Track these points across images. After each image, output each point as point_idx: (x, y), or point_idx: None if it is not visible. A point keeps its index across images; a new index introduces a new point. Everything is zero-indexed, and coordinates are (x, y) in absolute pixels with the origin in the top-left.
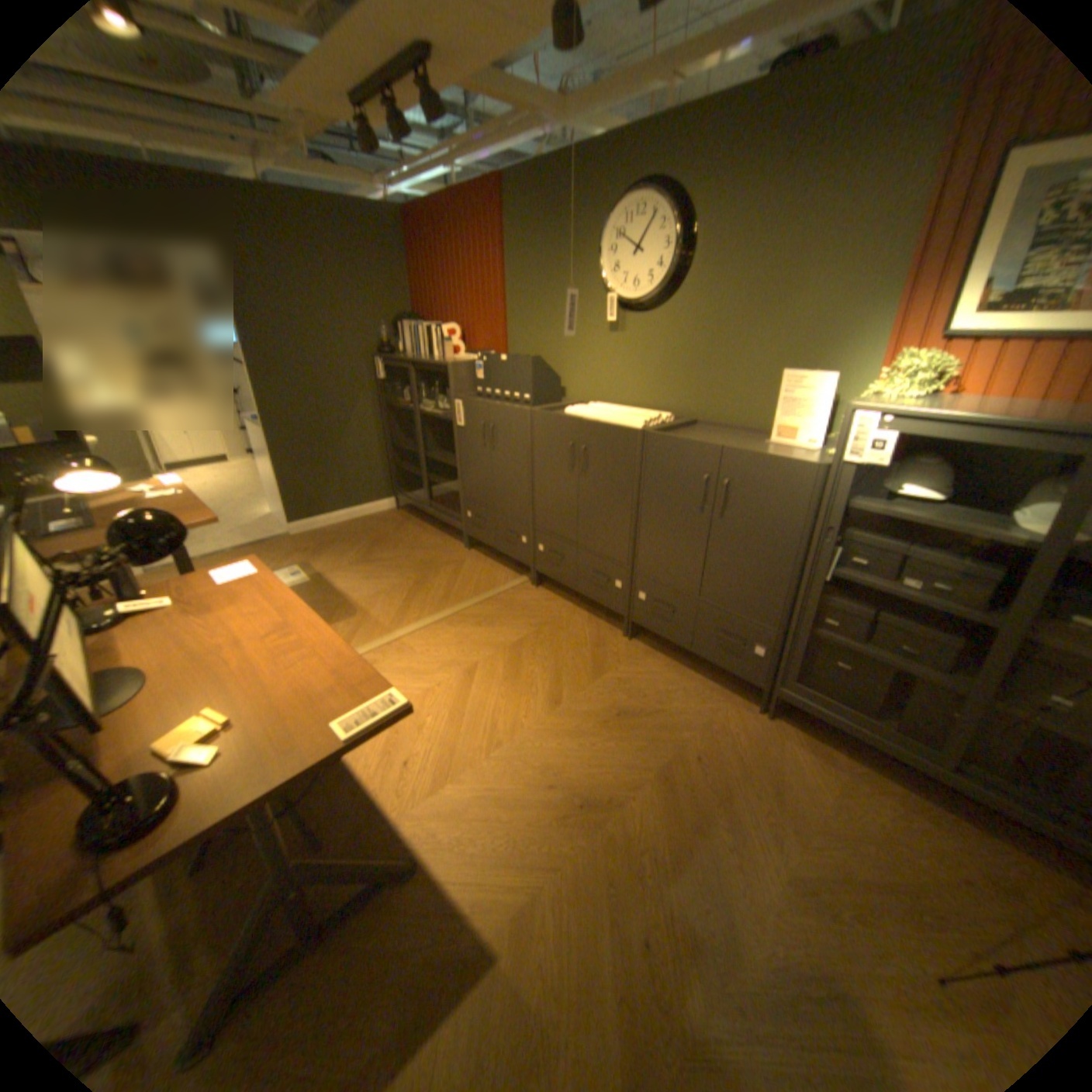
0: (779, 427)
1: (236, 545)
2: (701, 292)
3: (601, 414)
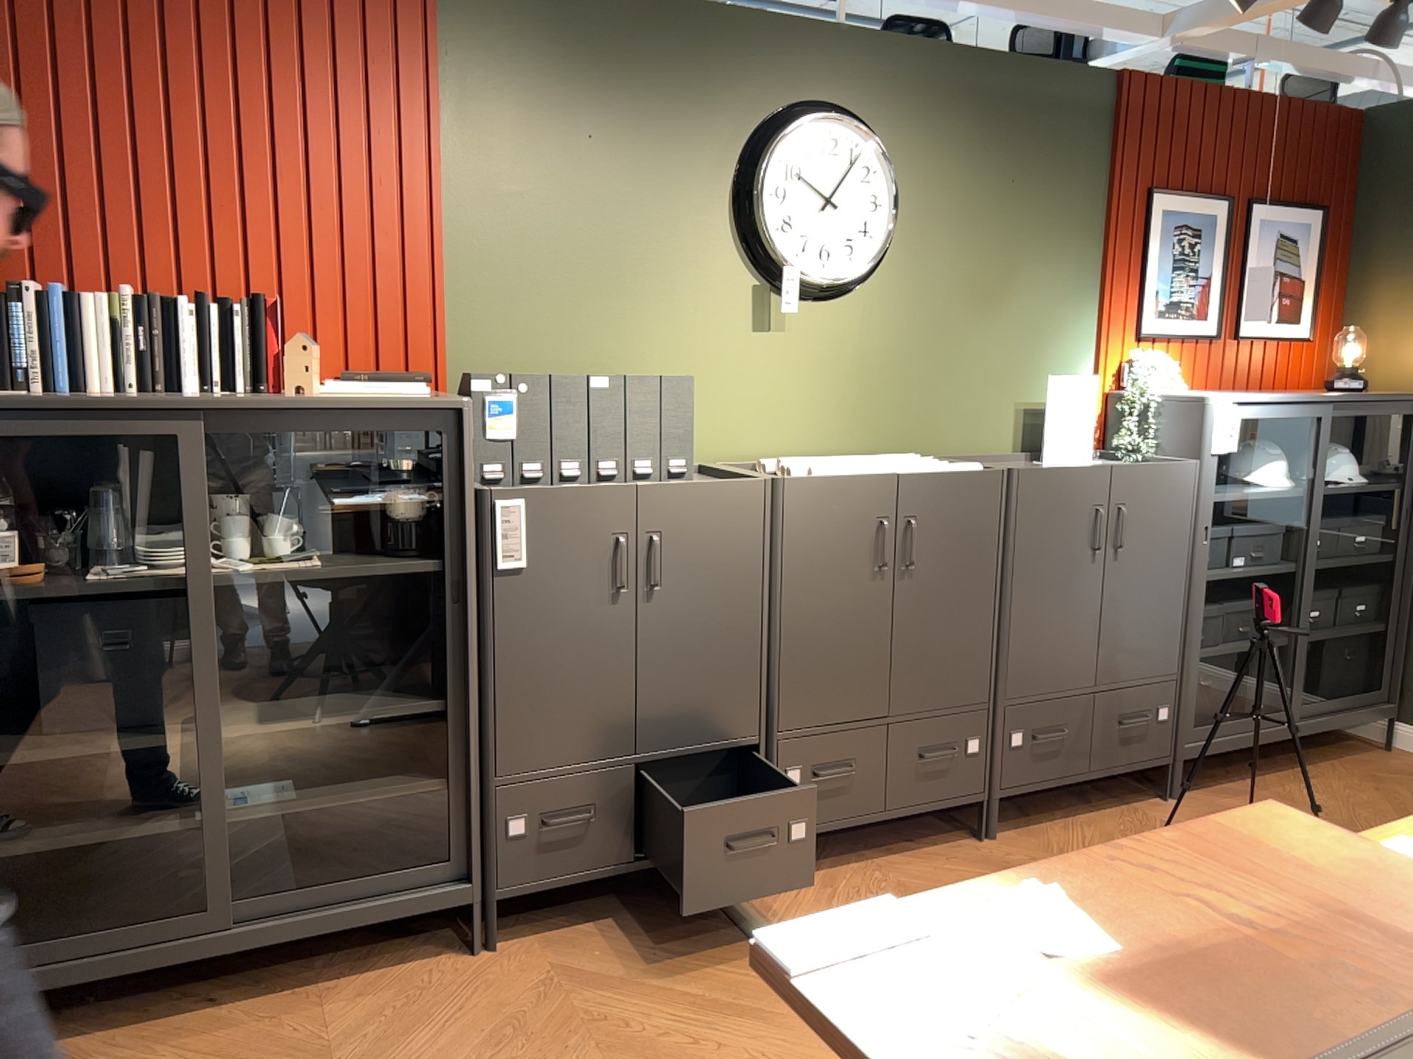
0: (1051, 445)
1: None
2: (908, 277)
3: (870, 465)
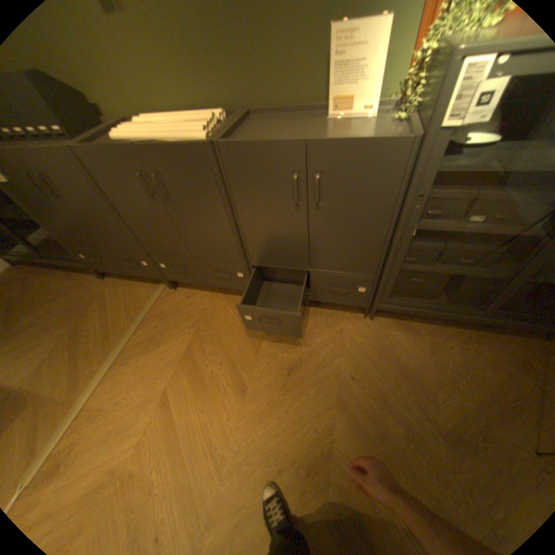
0: (333, 100)
1: None
2: None
3: (151, 130)
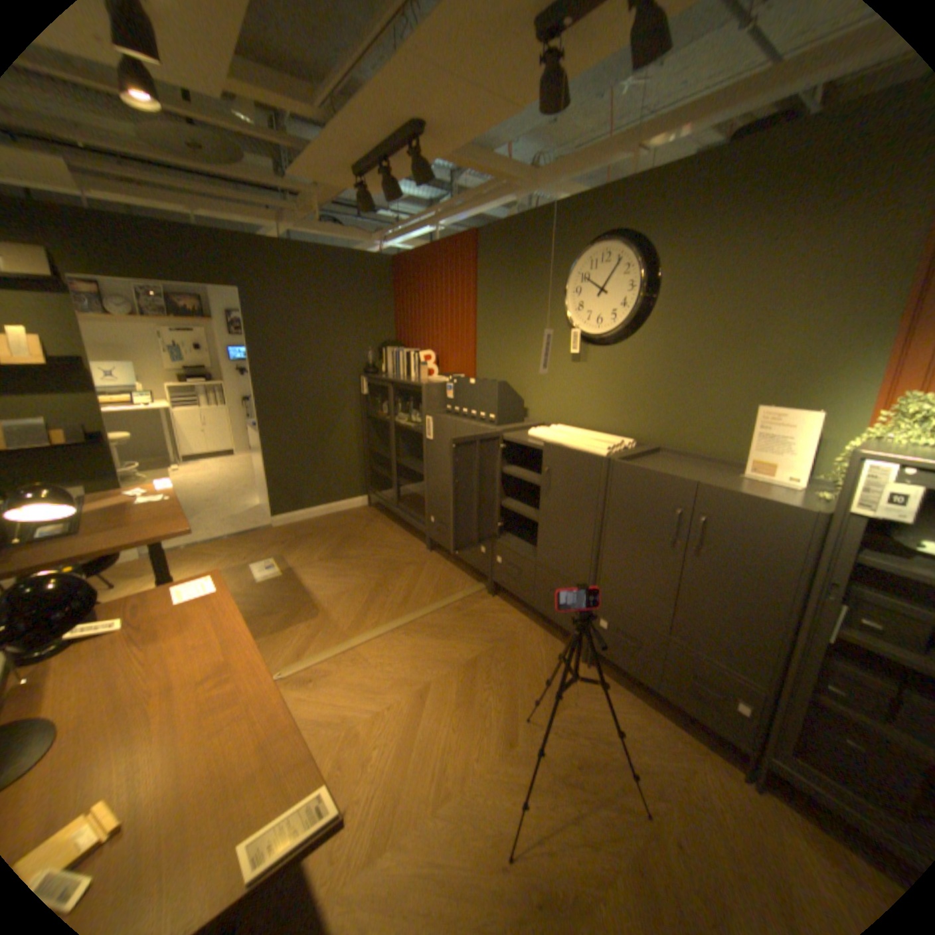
0: (755, 462)
1: (225, 535)
2: (664, 329)
3: (563, 437)
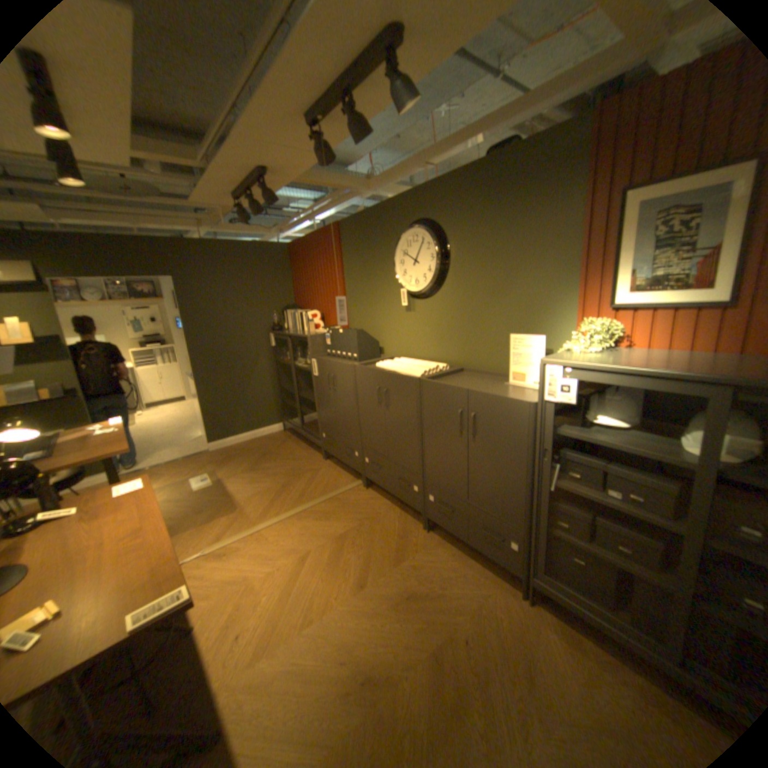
0: (513, 373)
1: (172, 459)
2: (456, 285)
3: (397, 366)
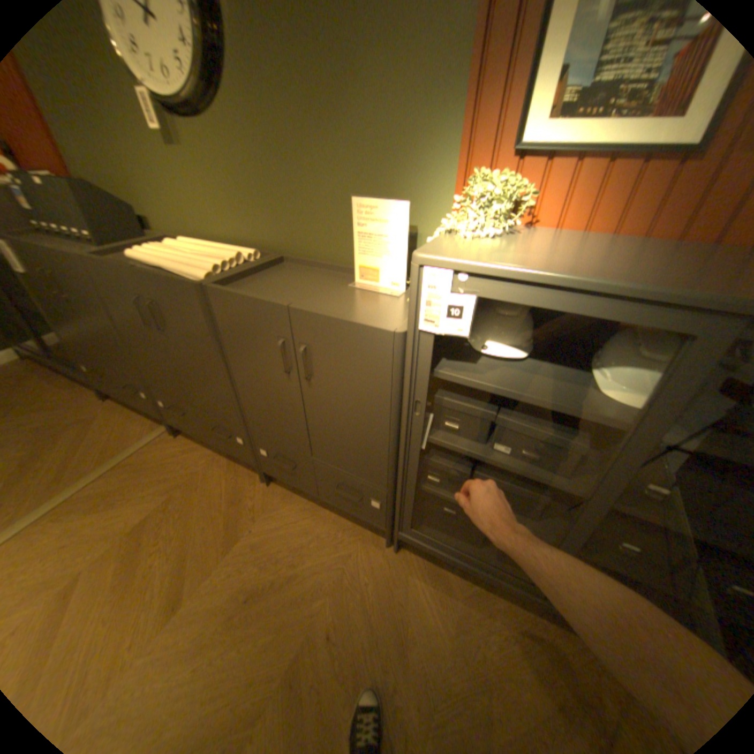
0: (360, 268)
1: None
2: (247, 88)
3: (167, 256)
